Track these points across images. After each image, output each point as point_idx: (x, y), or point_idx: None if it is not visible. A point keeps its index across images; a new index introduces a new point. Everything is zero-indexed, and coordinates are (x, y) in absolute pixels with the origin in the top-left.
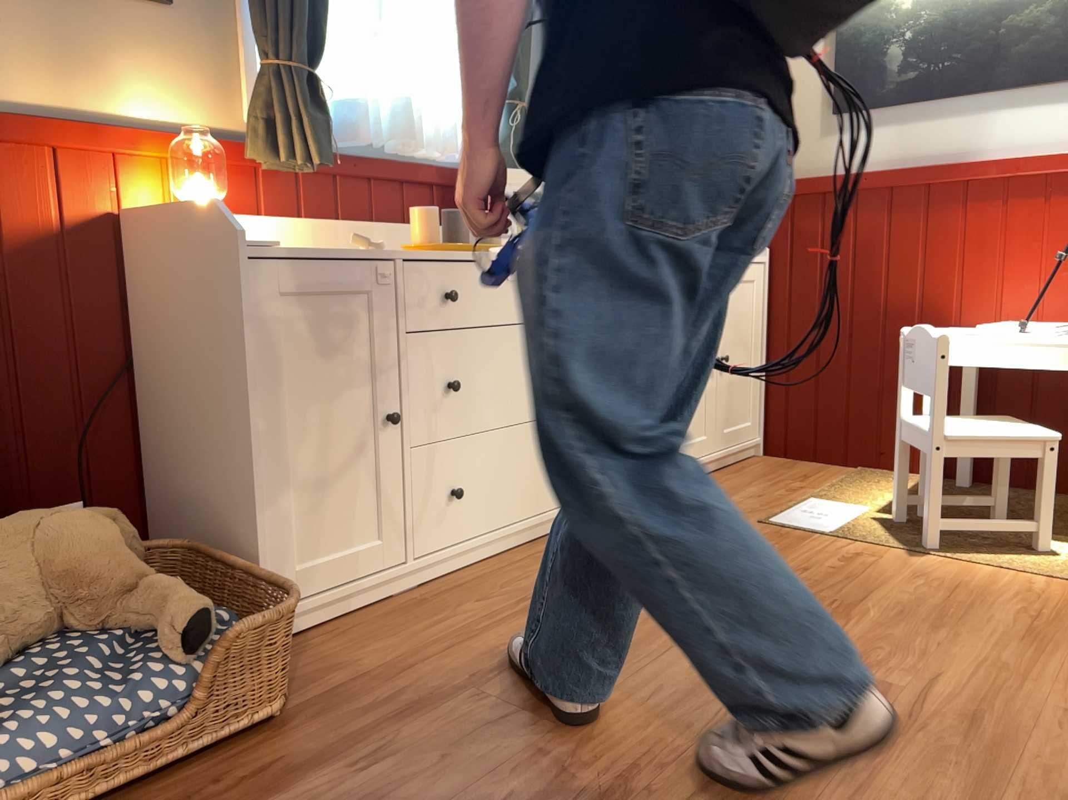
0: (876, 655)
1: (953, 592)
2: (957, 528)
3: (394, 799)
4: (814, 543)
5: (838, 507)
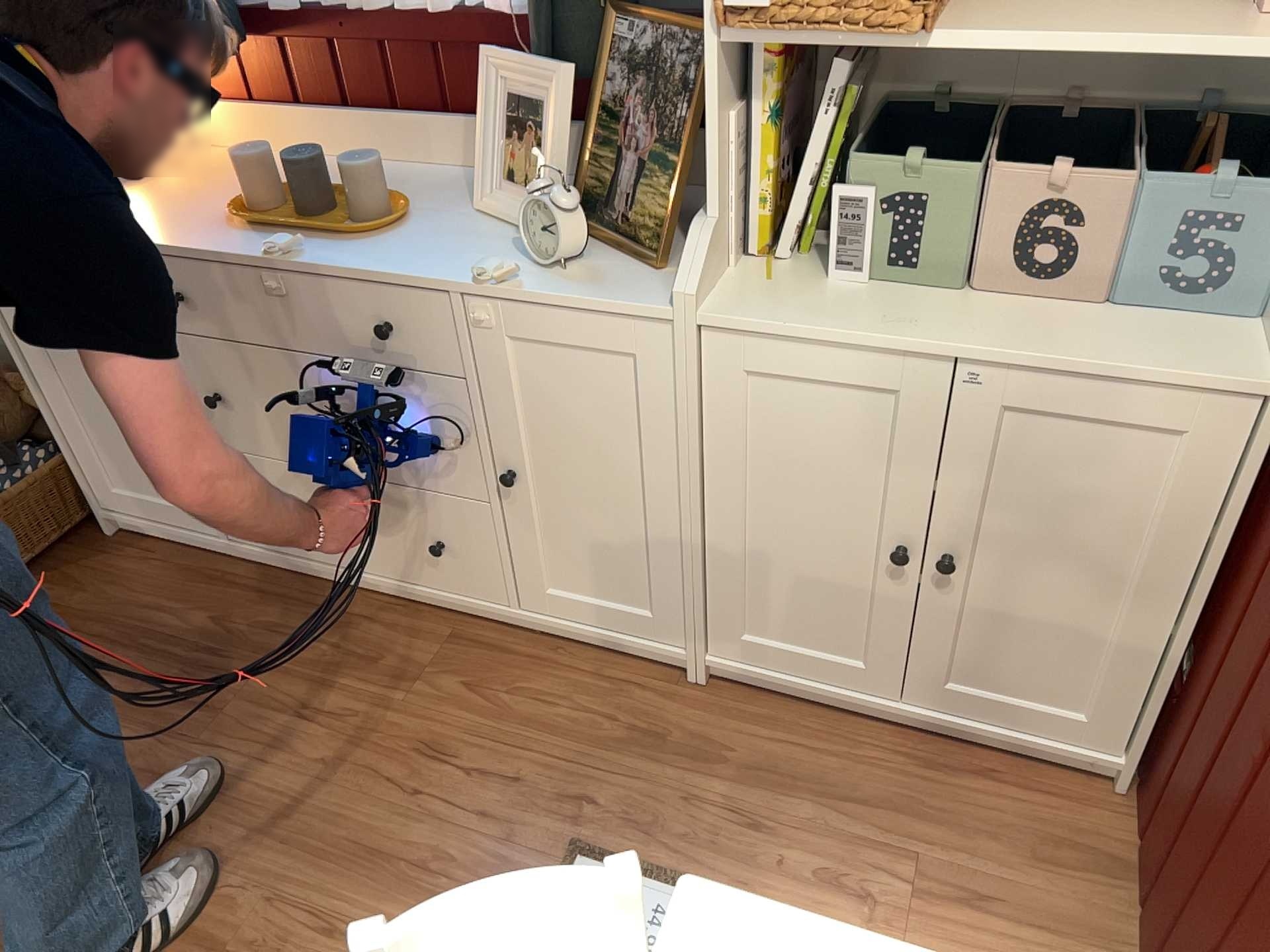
0: None
1: None
2: None
3: None
4: None
5: None
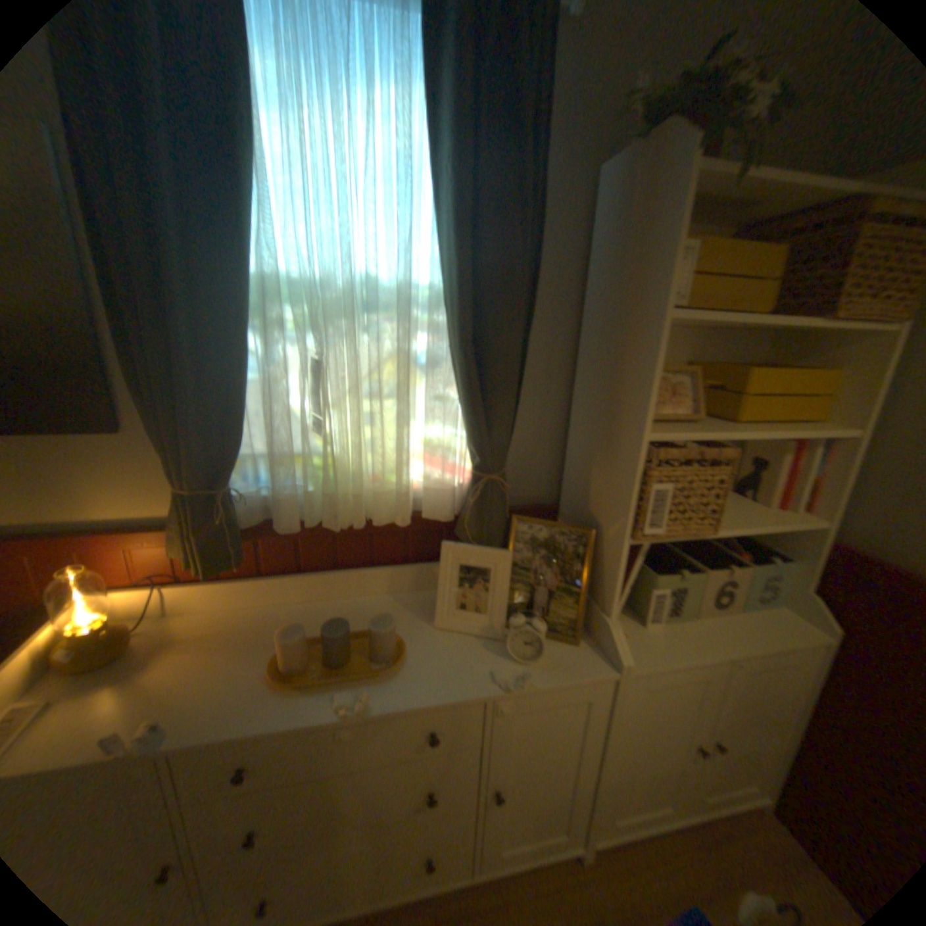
0: None
1: None
2: None
3: None
4: None
5: None
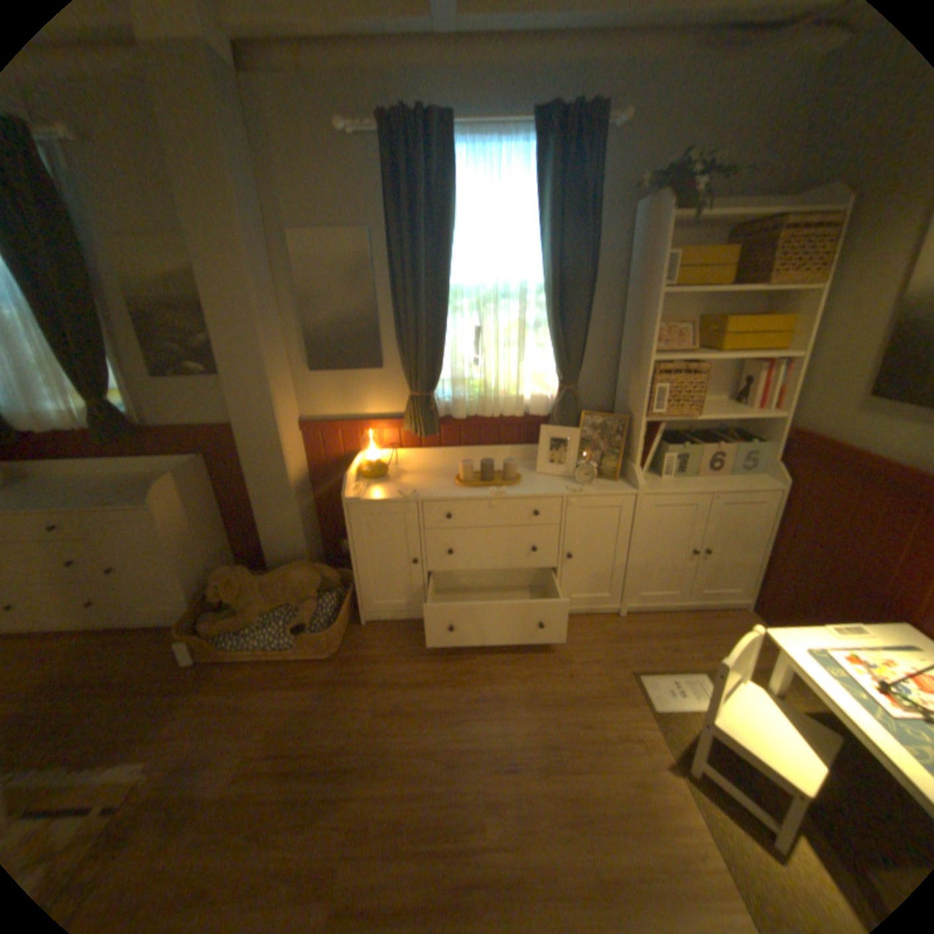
0: (512, 811)
1: (635, 817)
2: (714, 782)
3: (306, 717)
4: (632, 714)
5: (707, 696)
